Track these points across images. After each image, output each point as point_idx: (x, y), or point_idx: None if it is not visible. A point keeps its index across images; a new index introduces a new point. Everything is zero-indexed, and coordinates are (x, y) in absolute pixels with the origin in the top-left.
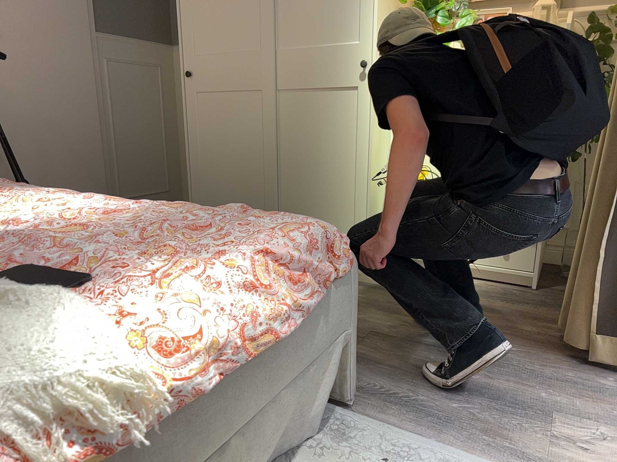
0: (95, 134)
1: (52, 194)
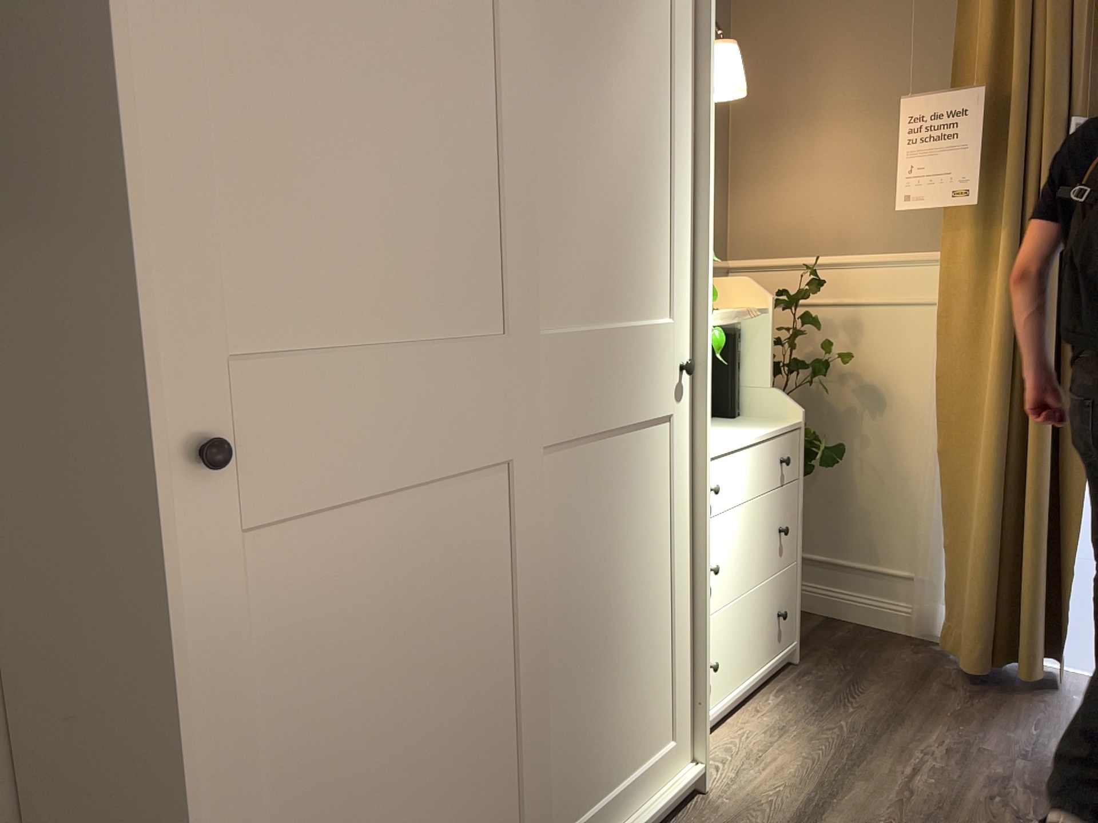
0: None
1: None
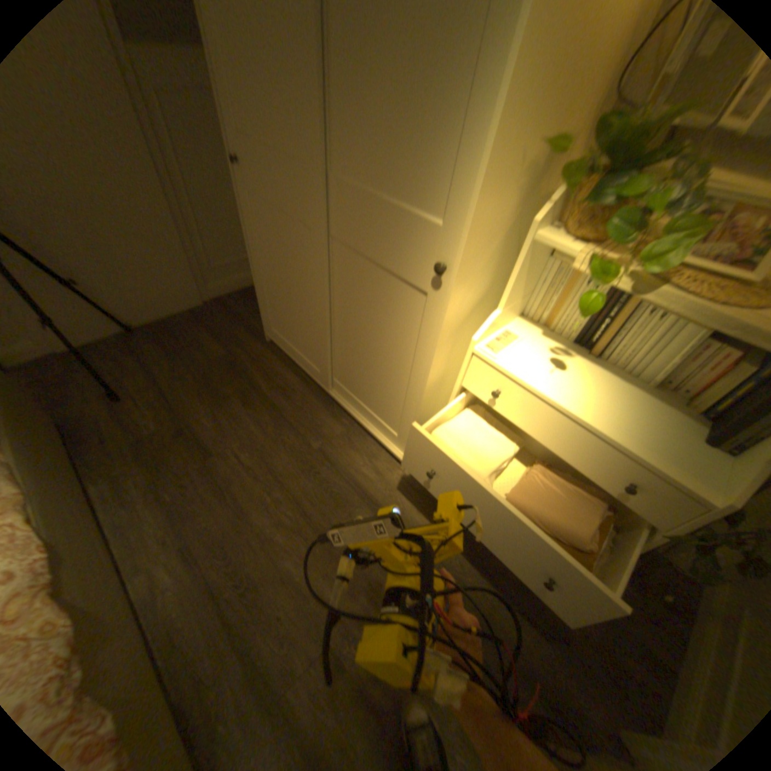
0: (155, 202)
1: None
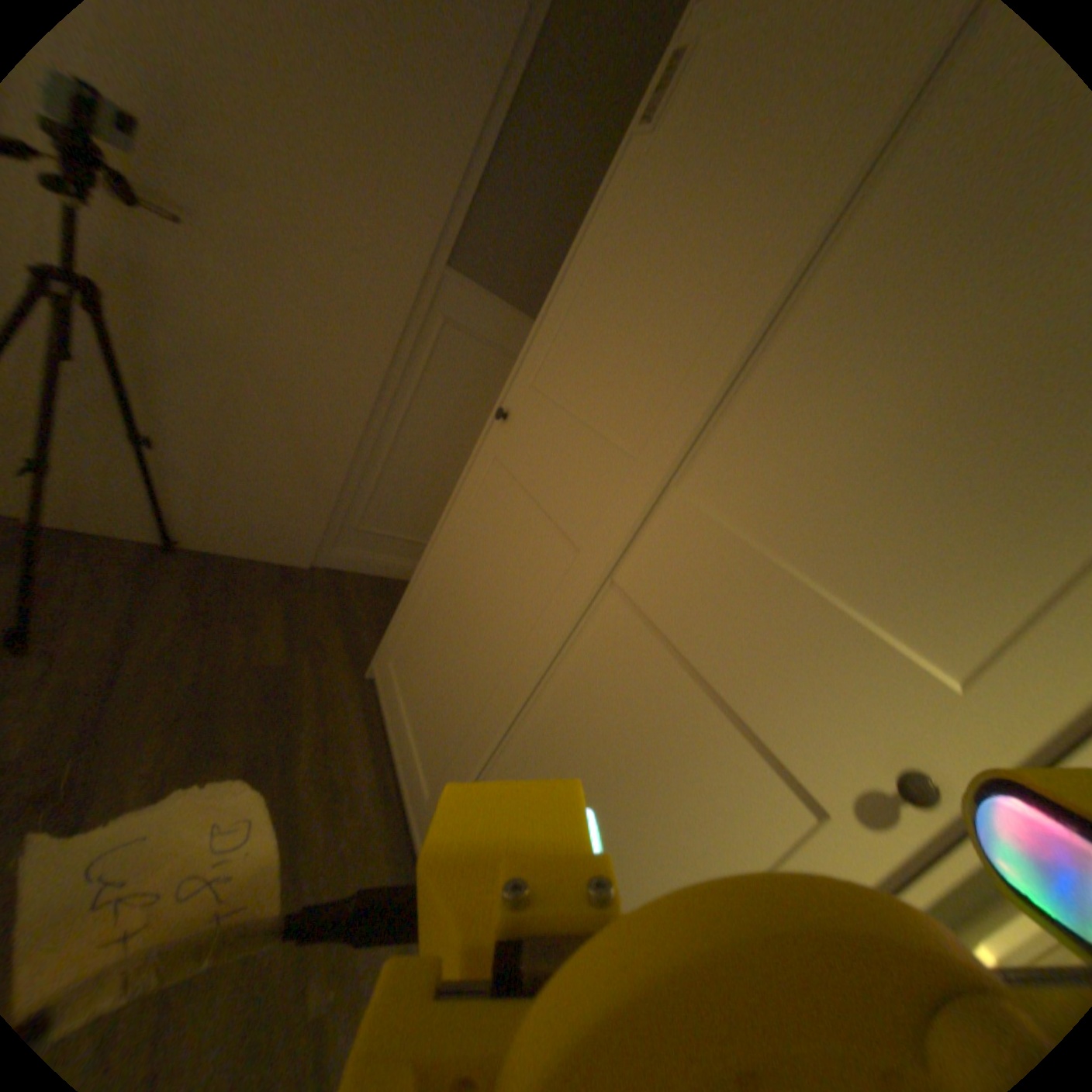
0: (350, 421)
1: None
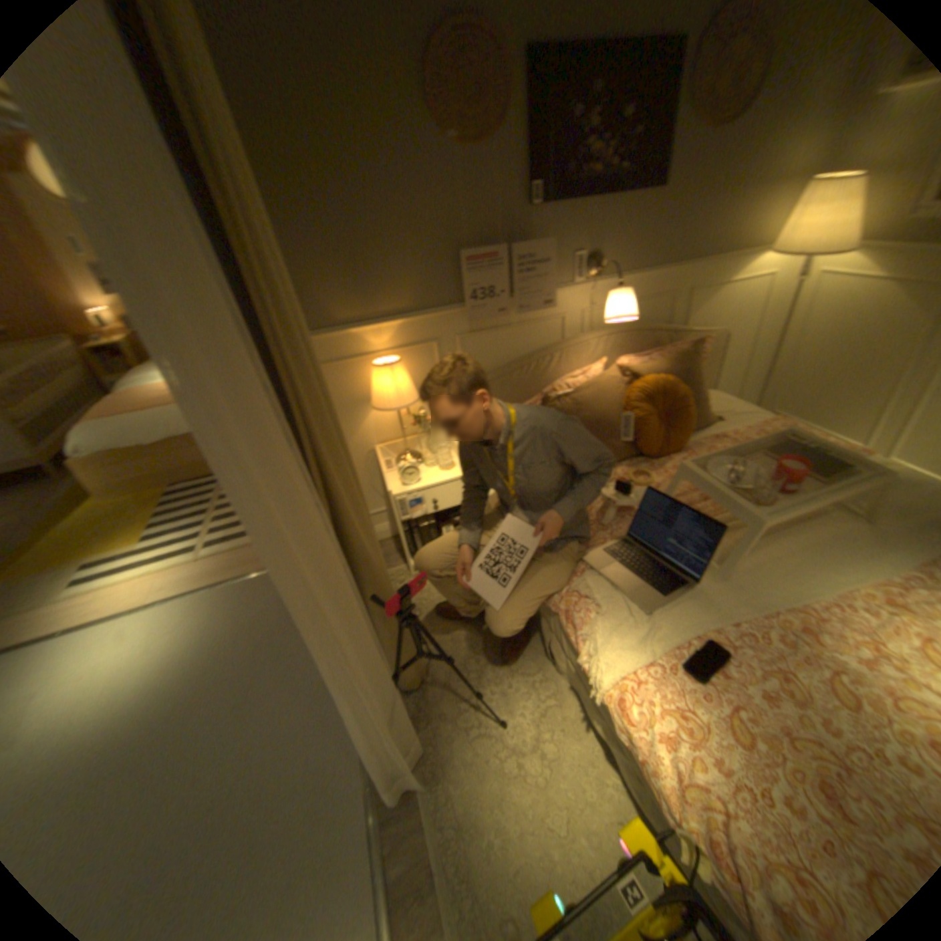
0: None
1: None
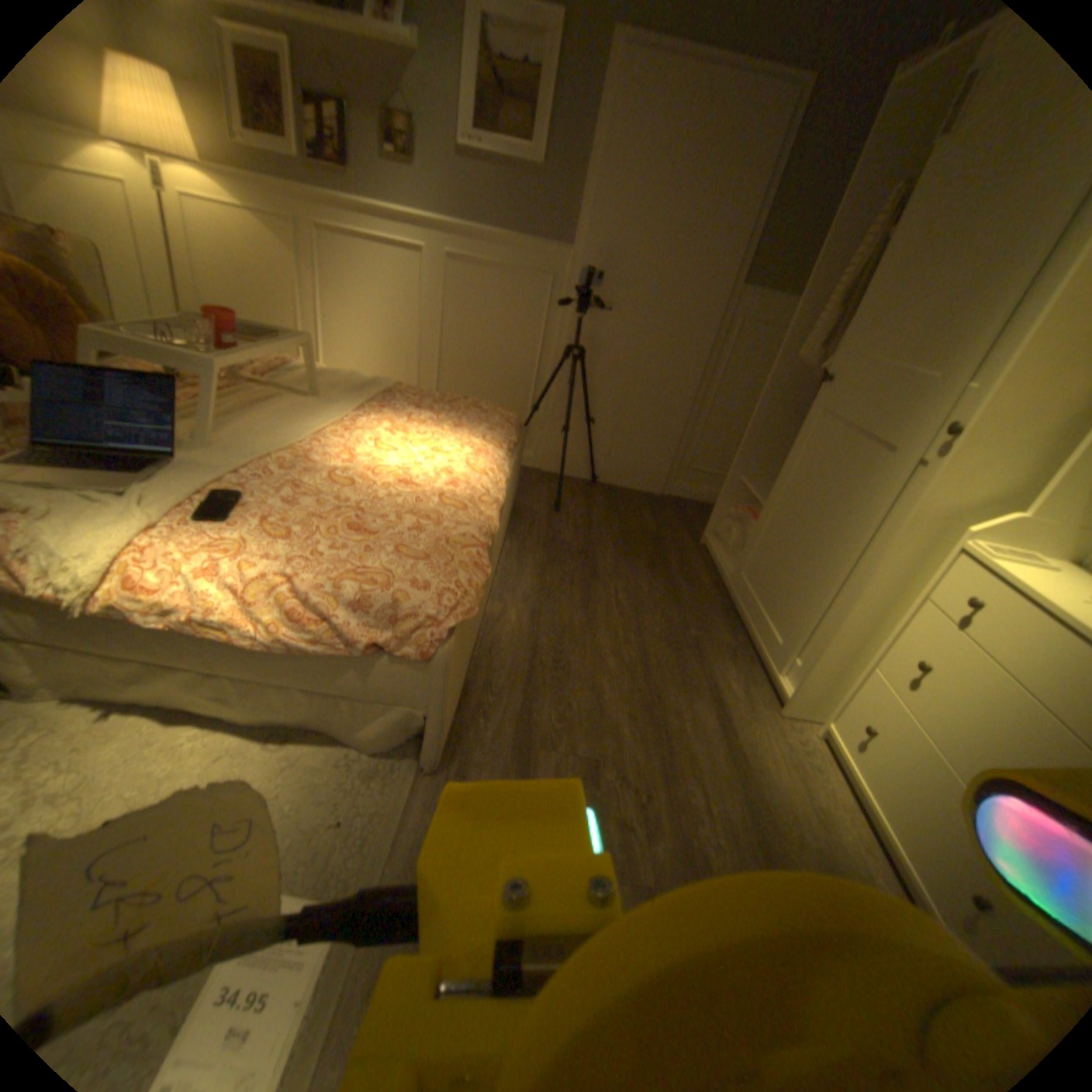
0: (686, 394)
1: (477, 443)
